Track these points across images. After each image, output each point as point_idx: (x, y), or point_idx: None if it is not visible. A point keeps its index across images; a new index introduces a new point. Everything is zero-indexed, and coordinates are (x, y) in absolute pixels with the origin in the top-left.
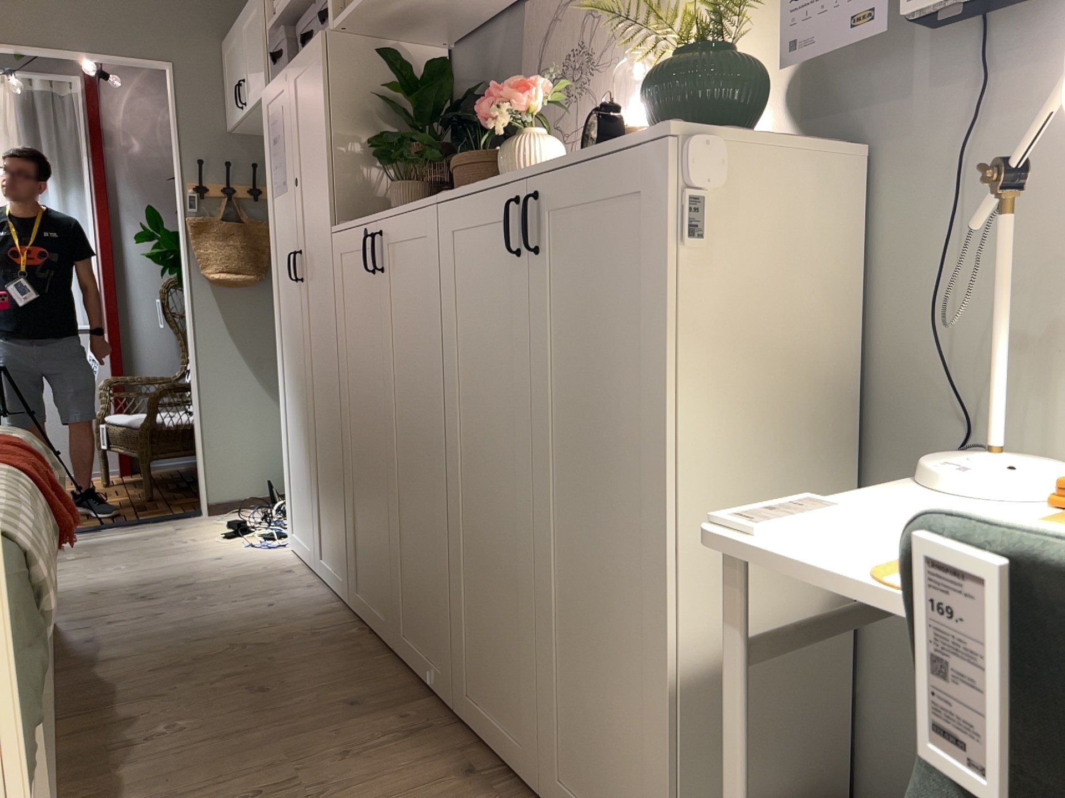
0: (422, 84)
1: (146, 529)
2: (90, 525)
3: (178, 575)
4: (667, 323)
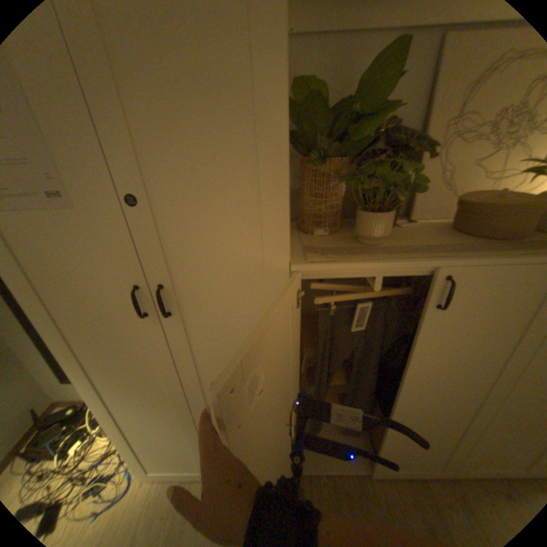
0: (355, 93)
1: None
2: None
3: None
4: None
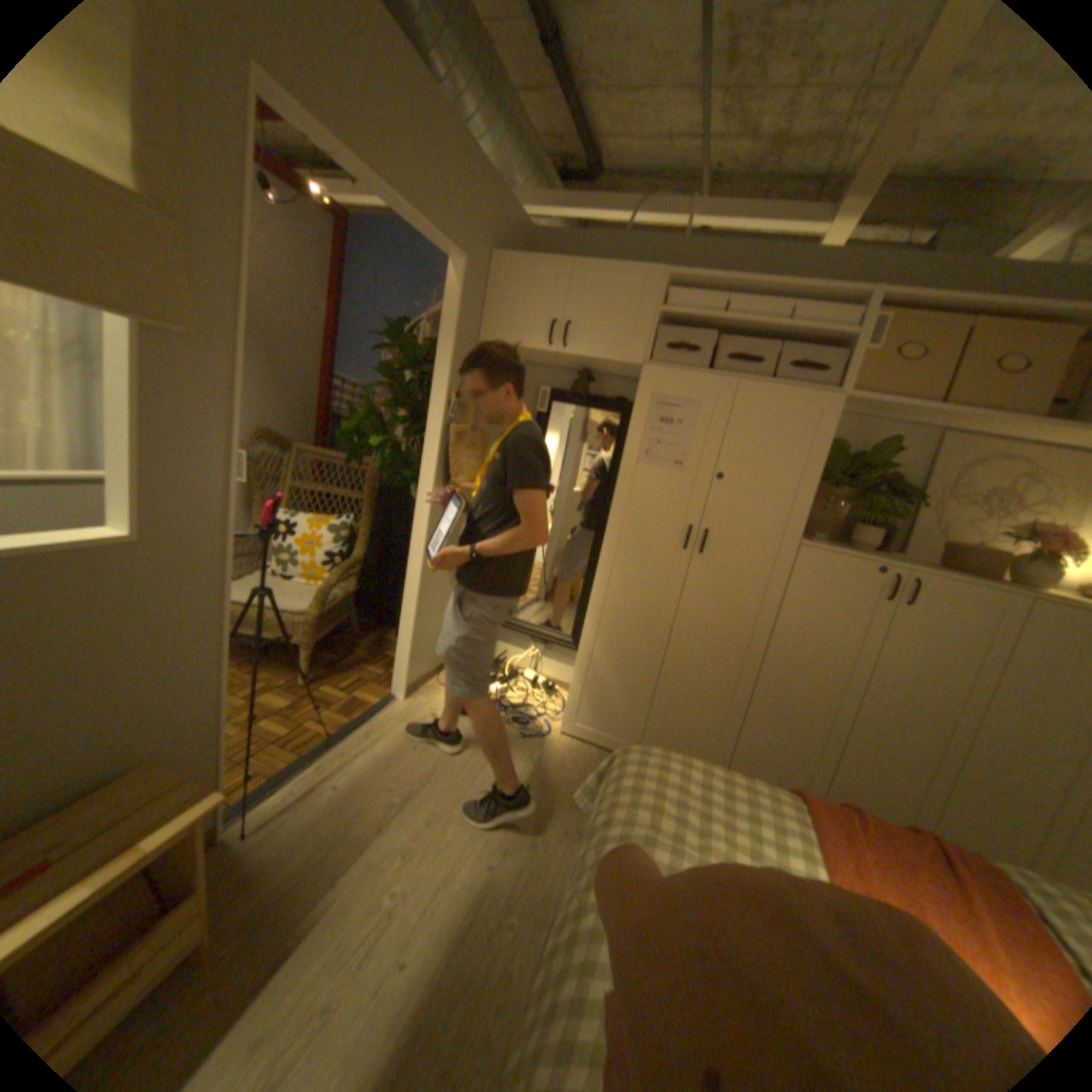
0: (869, 452)
1: (380, 731)
2: (317, 741)
3: (546, 792)
4: None
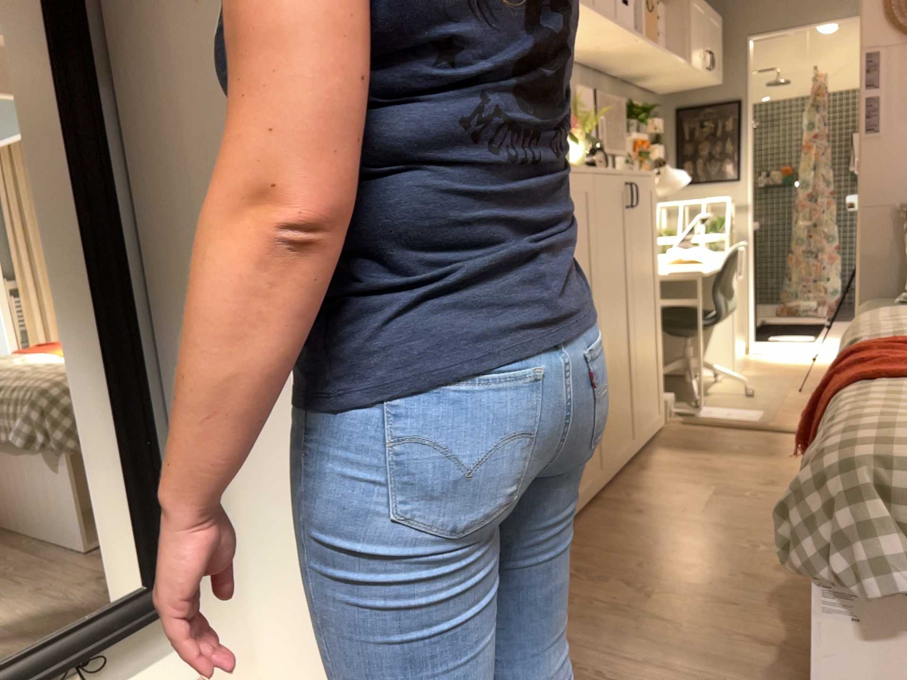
0: None
1: None
2: None
3: None
4: (657, 230)
